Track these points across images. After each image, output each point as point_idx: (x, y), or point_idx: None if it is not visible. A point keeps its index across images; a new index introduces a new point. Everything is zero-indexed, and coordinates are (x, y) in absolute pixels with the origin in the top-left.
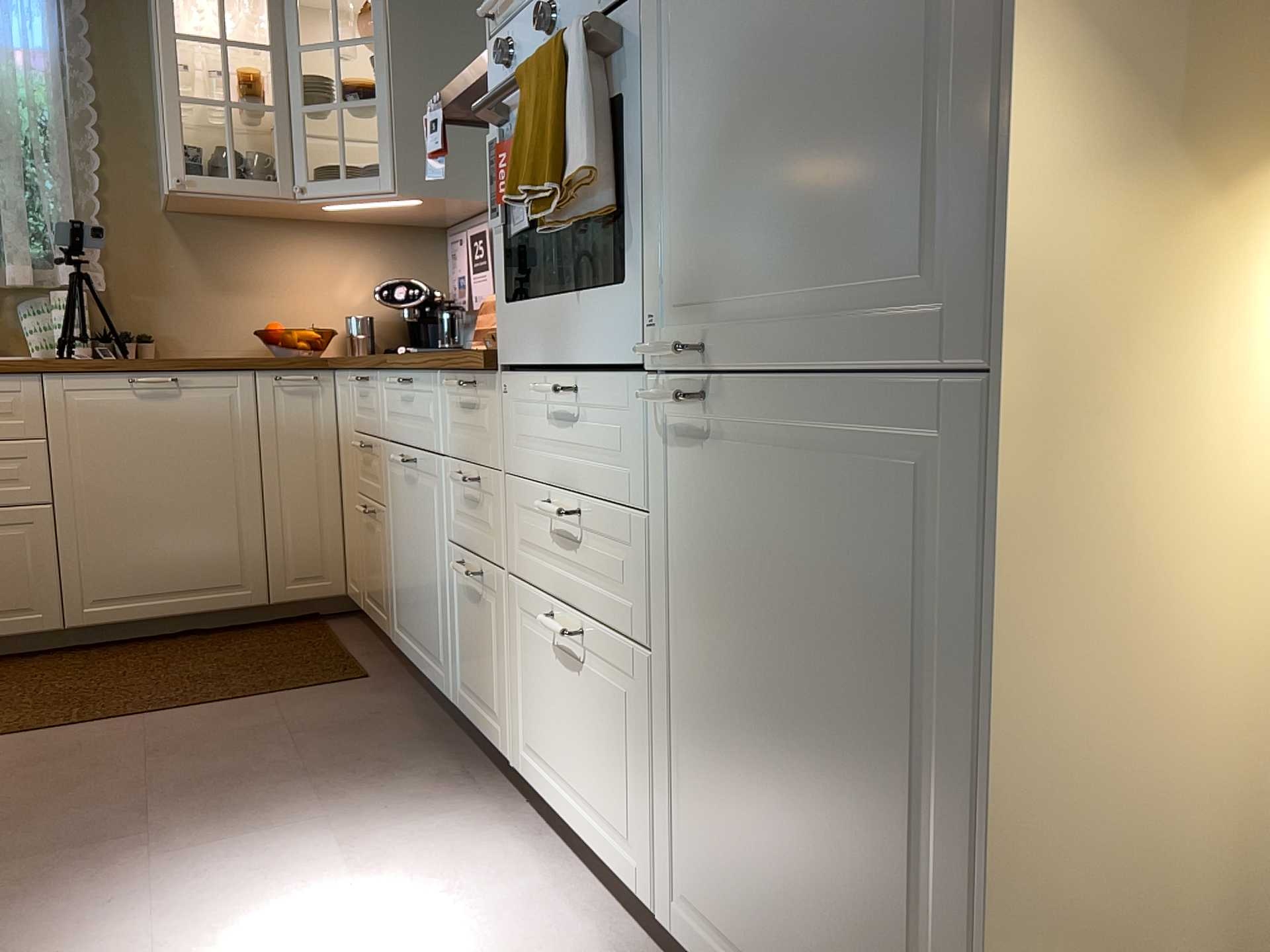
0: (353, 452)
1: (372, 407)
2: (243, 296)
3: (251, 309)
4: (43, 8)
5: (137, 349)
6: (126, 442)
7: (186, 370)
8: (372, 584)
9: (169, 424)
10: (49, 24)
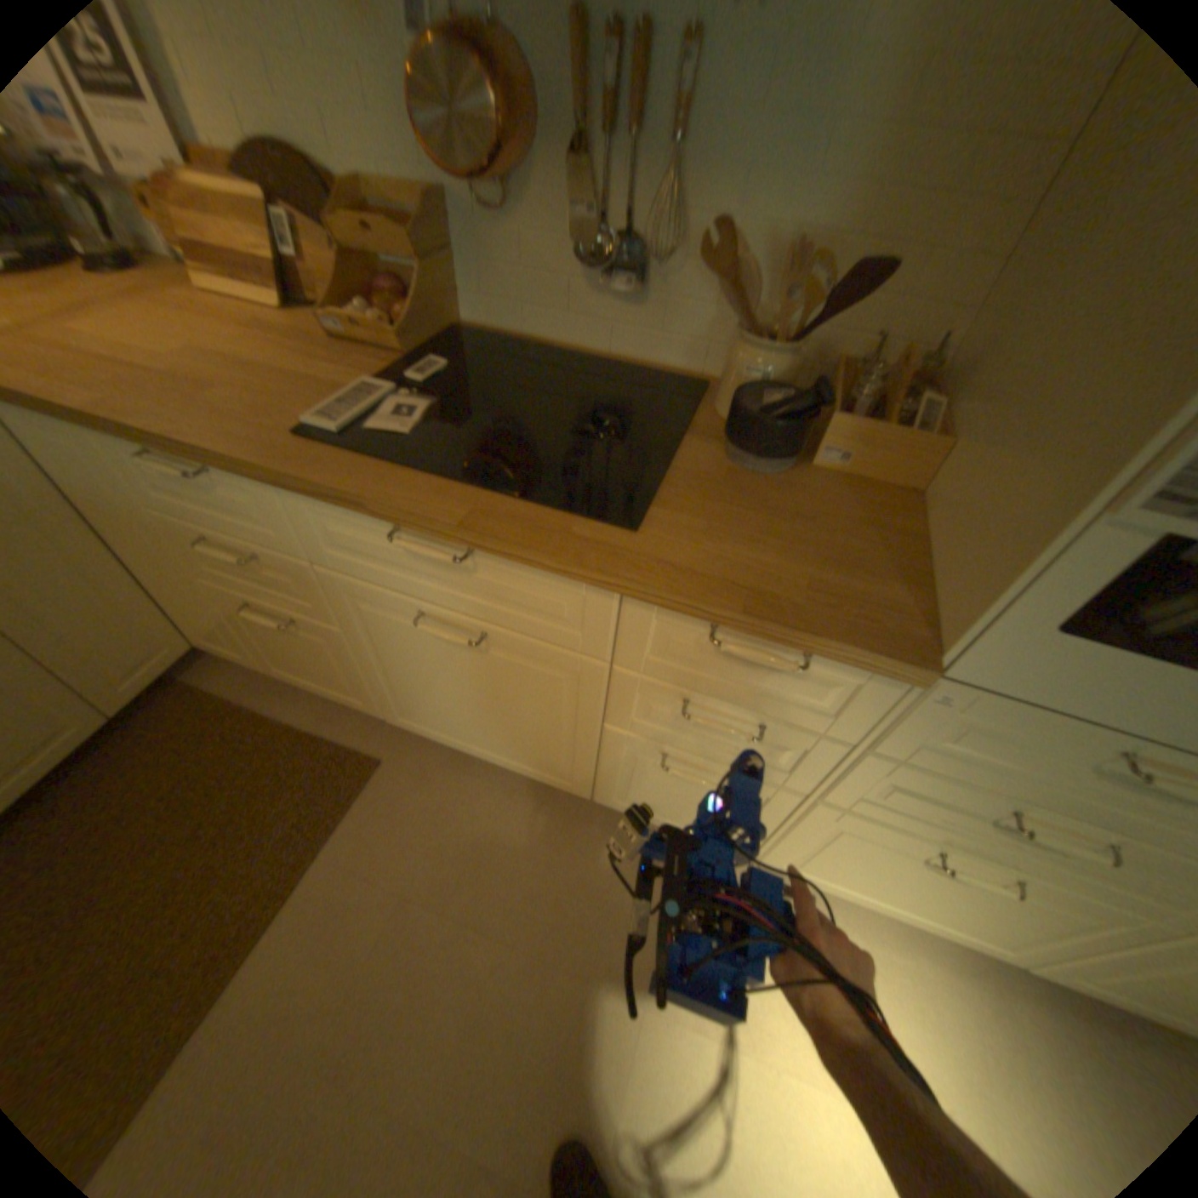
0: (152, 531)
1: (246, 514)
2: None
3: None
4: None
5: None
6: None
7: None
8: (300, 669)
9: None
10: None
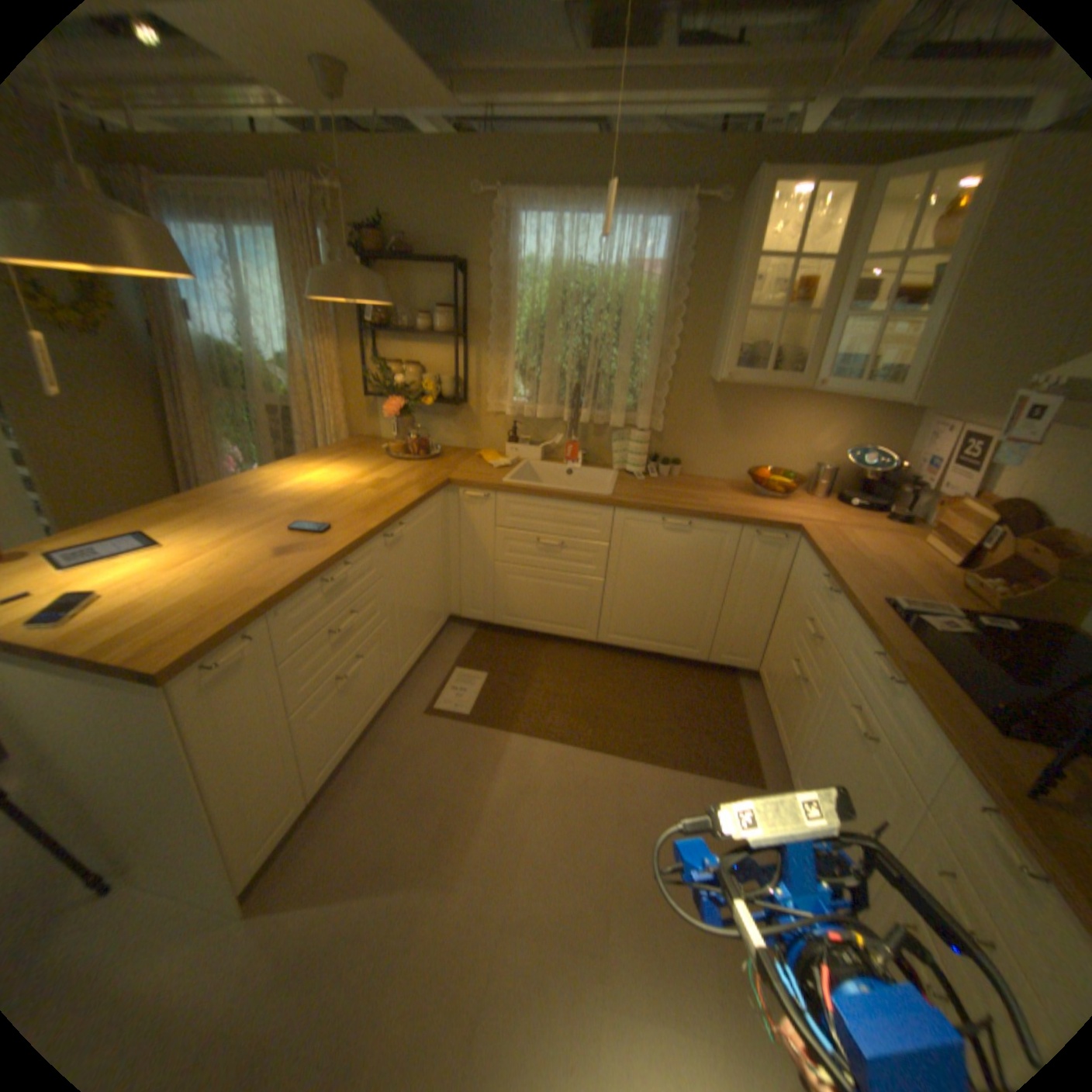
0: (800, 610)
1: (837, 620)
2: (746, 439)
3: (749, 449)
4: (669, 229)
5: (670, 470)
6: (651, 555)
7: (699, 519)
8: (786, 714)
9: (679, 550)
10: (670, 242)
